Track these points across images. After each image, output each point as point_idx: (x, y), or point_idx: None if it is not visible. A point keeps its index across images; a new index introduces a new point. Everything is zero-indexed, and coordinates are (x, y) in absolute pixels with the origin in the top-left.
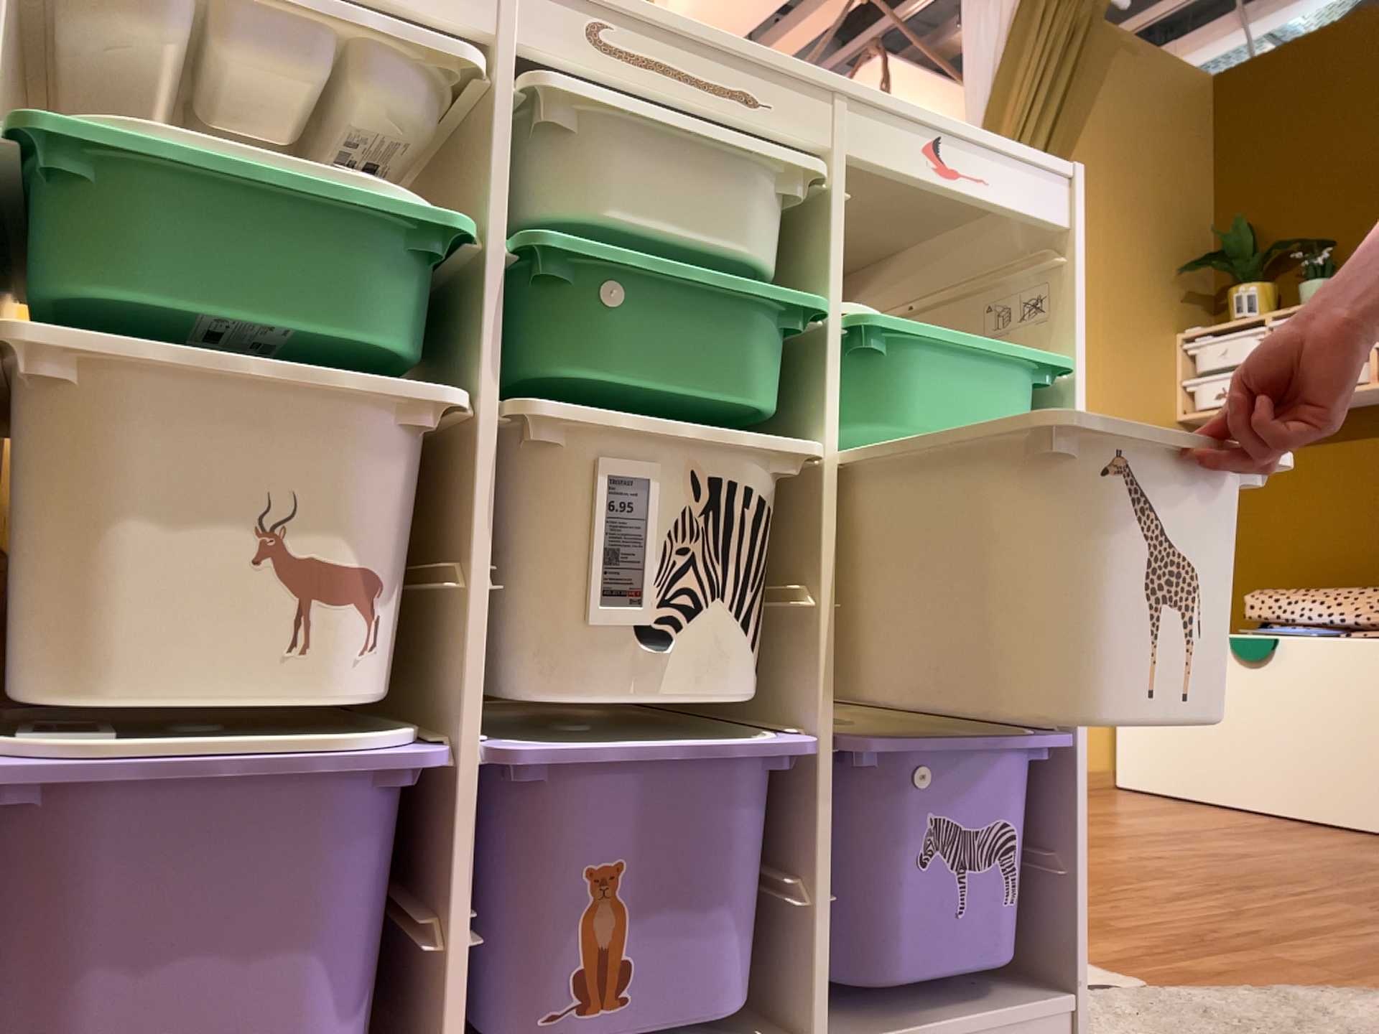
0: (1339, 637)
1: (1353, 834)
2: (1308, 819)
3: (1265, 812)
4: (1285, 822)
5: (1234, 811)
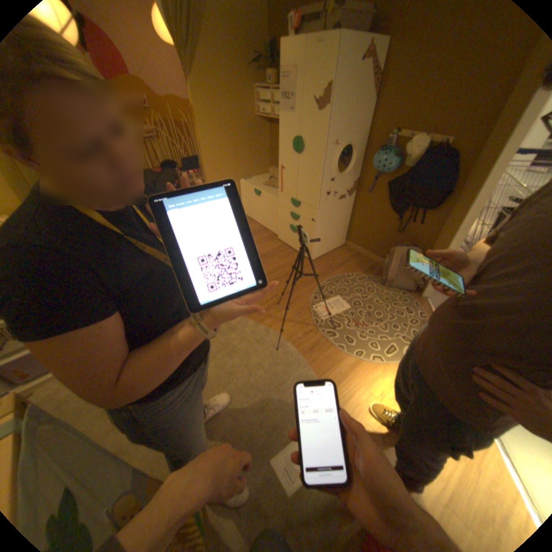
0: (272, 195)
1: (269, 235)
2: (266, 229)
3: (261, 227)
4: (260, 231)
5: (255, 227)
